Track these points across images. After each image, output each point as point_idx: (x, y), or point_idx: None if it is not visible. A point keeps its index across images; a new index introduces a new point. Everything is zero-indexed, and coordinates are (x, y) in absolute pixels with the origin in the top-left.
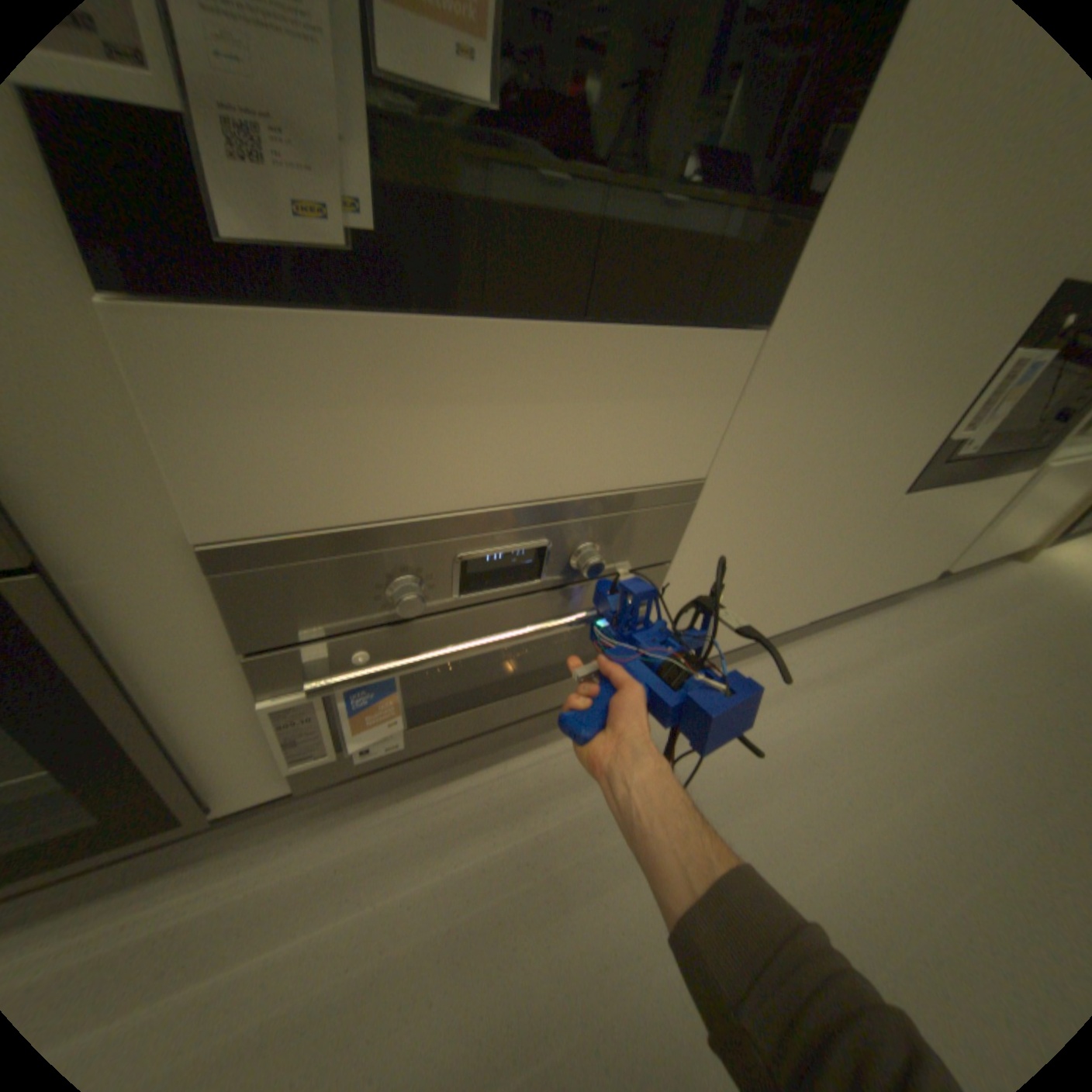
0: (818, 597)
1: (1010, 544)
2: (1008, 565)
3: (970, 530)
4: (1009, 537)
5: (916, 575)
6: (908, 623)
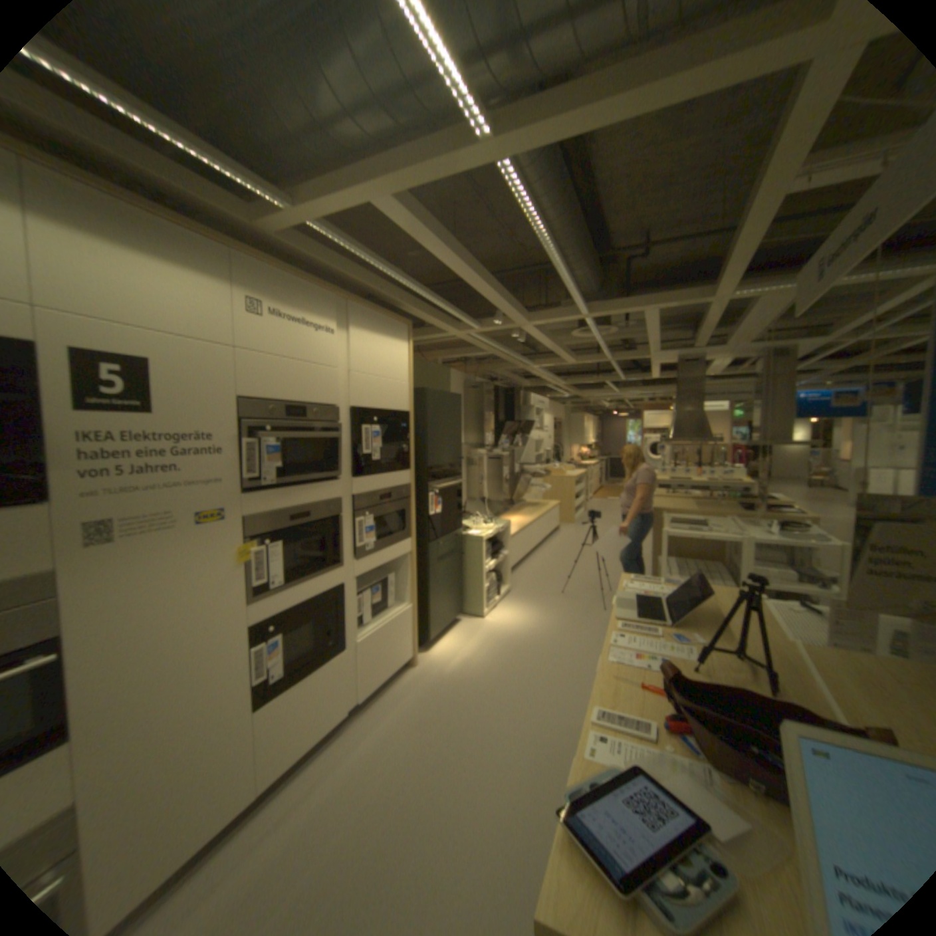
0: (242, 784)
1: (386, 670)
2: (405, 673)
3: (335, 689)
4: (377, 670)
5: (323, 725)
6: (337, 751)
